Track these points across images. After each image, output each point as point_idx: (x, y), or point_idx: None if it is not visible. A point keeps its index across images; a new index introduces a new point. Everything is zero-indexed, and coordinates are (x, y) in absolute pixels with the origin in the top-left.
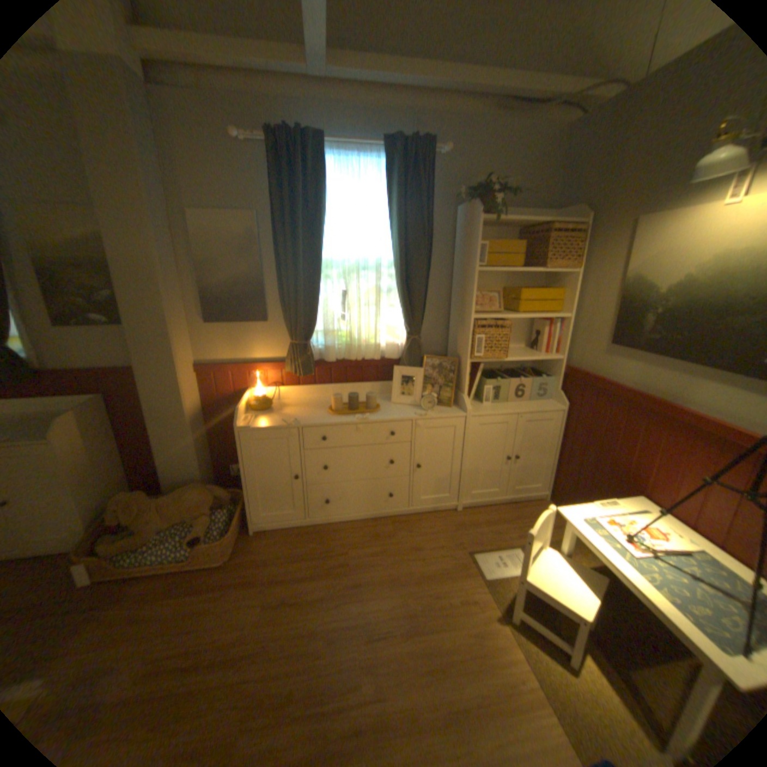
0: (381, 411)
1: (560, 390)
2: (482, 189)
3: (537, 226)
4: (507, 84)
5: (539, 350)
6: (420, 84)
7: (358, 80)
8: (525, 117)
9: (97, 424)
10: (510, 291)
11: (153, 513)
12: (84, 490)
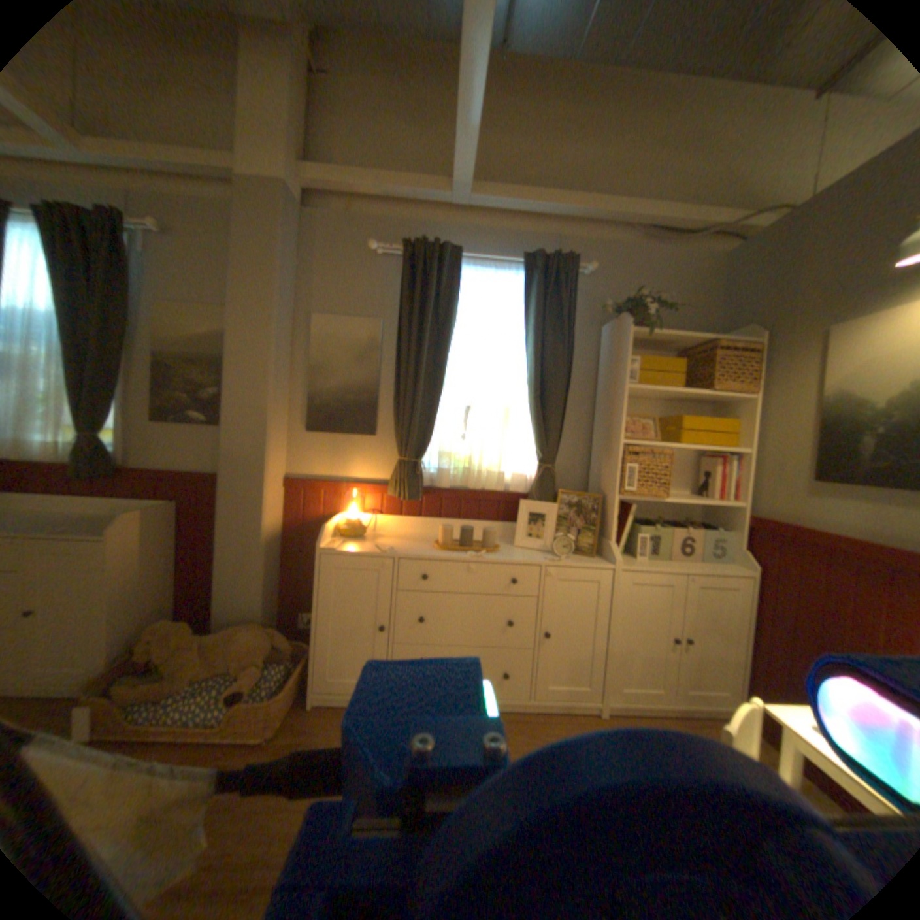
0: (502, 552)
1: (746, 550)
2: (632, 305)
3: (698, 348)
4: (656, 213)
5: (711, 496)
6: (564, 212)
7: (502, 208)
8: (677, 247)
9: (163, 535)
10: (669, 421)
11: (195, 652)
12: (125, 611)
